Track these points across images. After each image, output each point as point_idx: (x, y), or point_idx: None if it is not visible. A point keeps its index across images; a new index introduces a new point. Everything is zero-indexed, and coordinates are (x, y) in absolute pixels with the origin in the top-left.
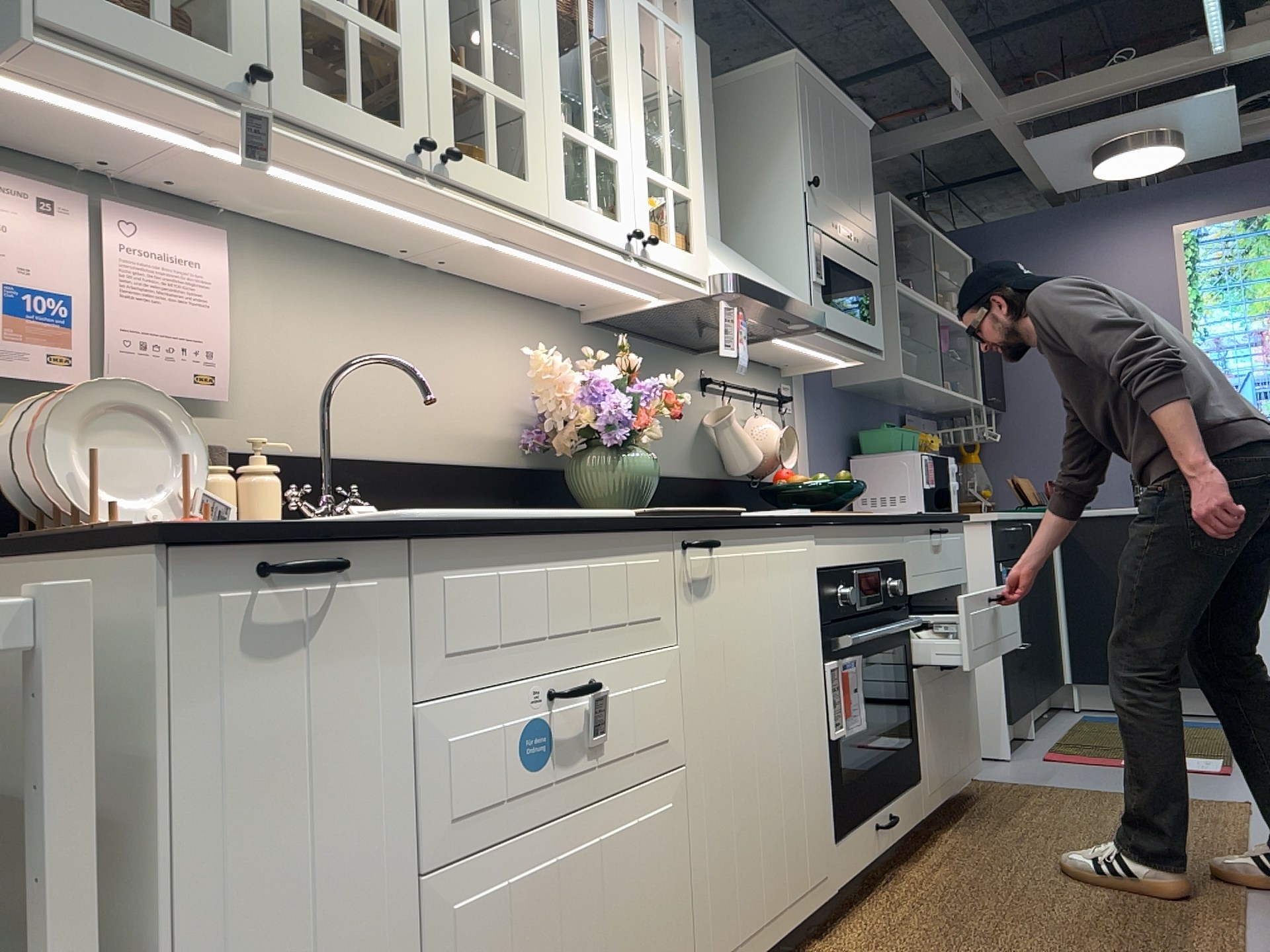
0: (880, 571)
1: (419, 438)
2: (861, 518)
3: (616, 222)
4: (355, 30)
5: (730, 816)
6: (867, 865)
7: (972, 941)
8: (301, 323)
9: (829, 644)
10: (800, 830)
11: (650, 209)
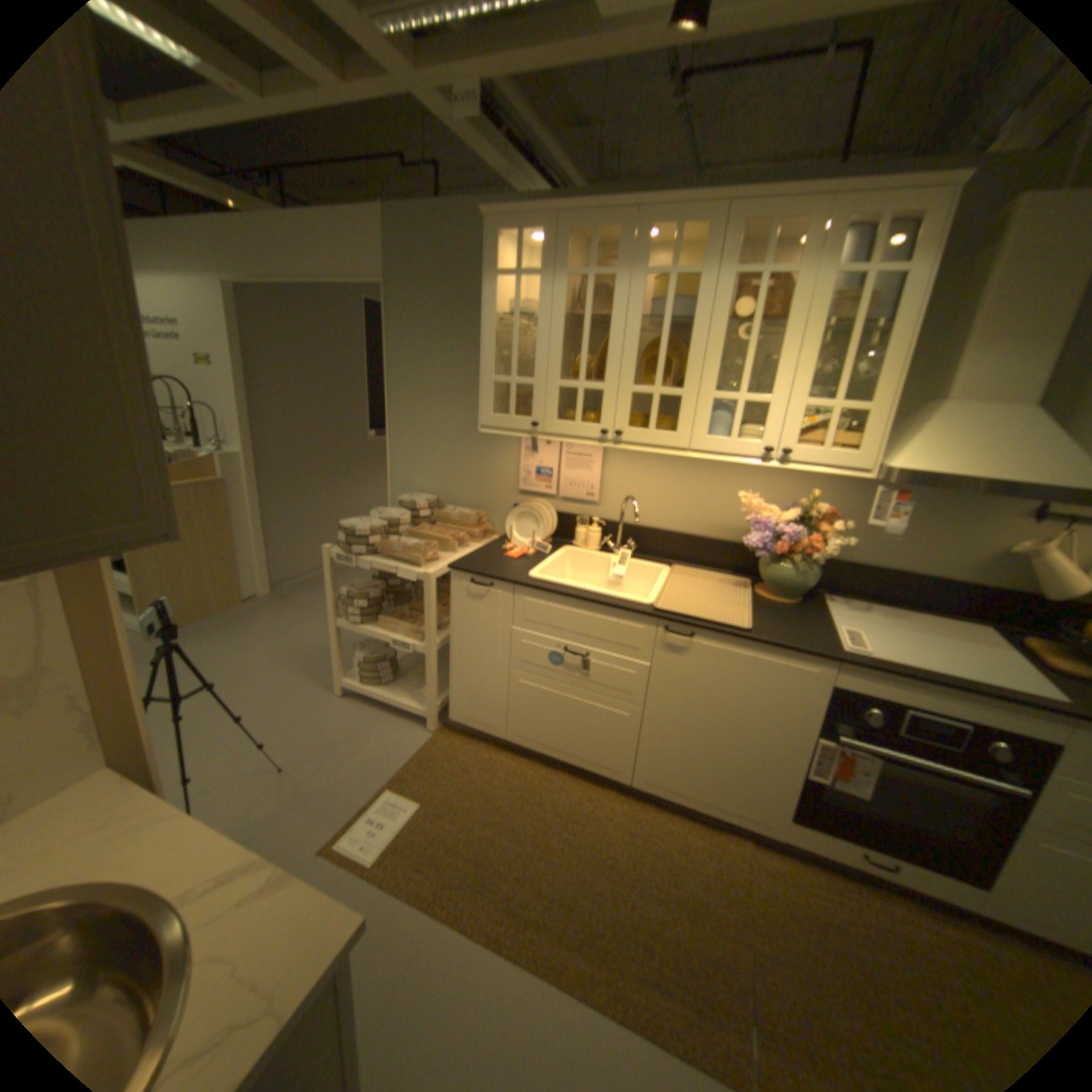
0: (976, 731)
1: (689, 524)
2: (937, 682)
3: (757, 443)
4: (582, 392)
5: (675, 746)
6: (839, 863)
7: (809, 937)
8: (636, 474)
9: (833, 734)
10: (746, 792)
11: (815, 424)
